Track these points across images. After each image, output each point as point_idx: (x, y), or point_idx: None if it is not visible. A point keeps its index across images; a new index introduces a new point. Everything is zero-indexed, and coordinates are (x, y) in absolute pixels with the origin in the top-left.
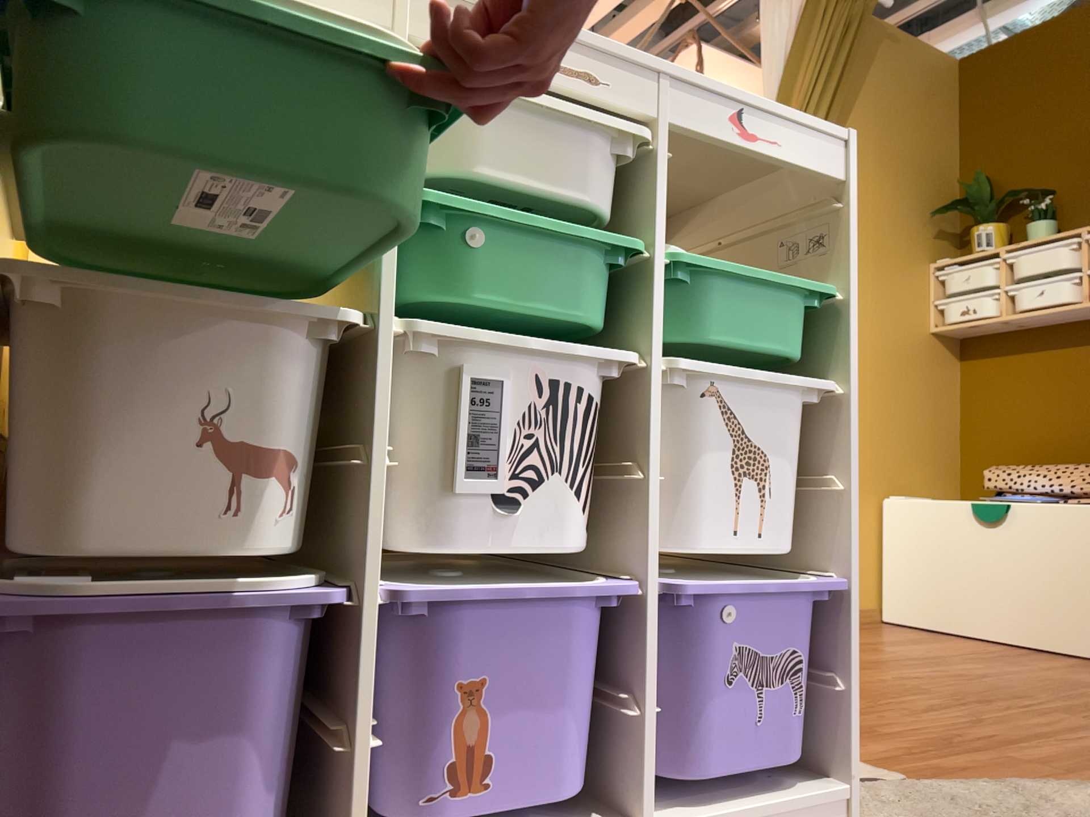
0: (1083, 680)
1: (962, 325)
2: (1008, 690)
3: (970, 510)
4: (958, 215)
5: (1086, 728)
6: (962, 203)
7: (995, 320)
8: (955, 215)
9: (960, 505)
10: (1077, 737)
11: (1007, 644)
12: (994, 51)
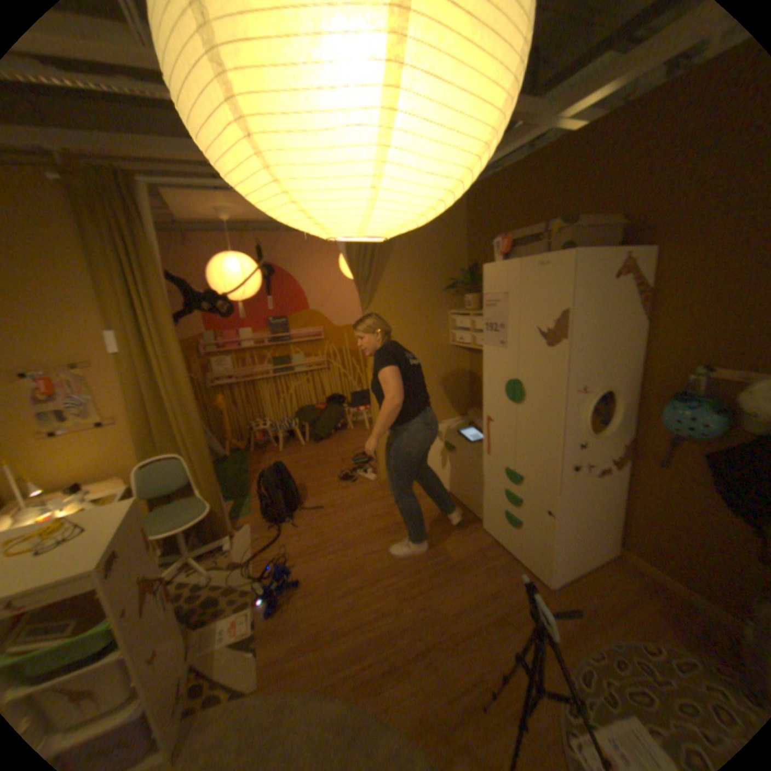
0: (446, 553)
1: (462, 346)
2: (398, 572)
3: (445, 447)
4: (460, 288)
5: (387, 622)
6: (461, 283)
7: (472, 347)
8: (459, 288)
9: (443, 444)
10: (371, 636)
11: (457, 501)
12: (482, 182)
